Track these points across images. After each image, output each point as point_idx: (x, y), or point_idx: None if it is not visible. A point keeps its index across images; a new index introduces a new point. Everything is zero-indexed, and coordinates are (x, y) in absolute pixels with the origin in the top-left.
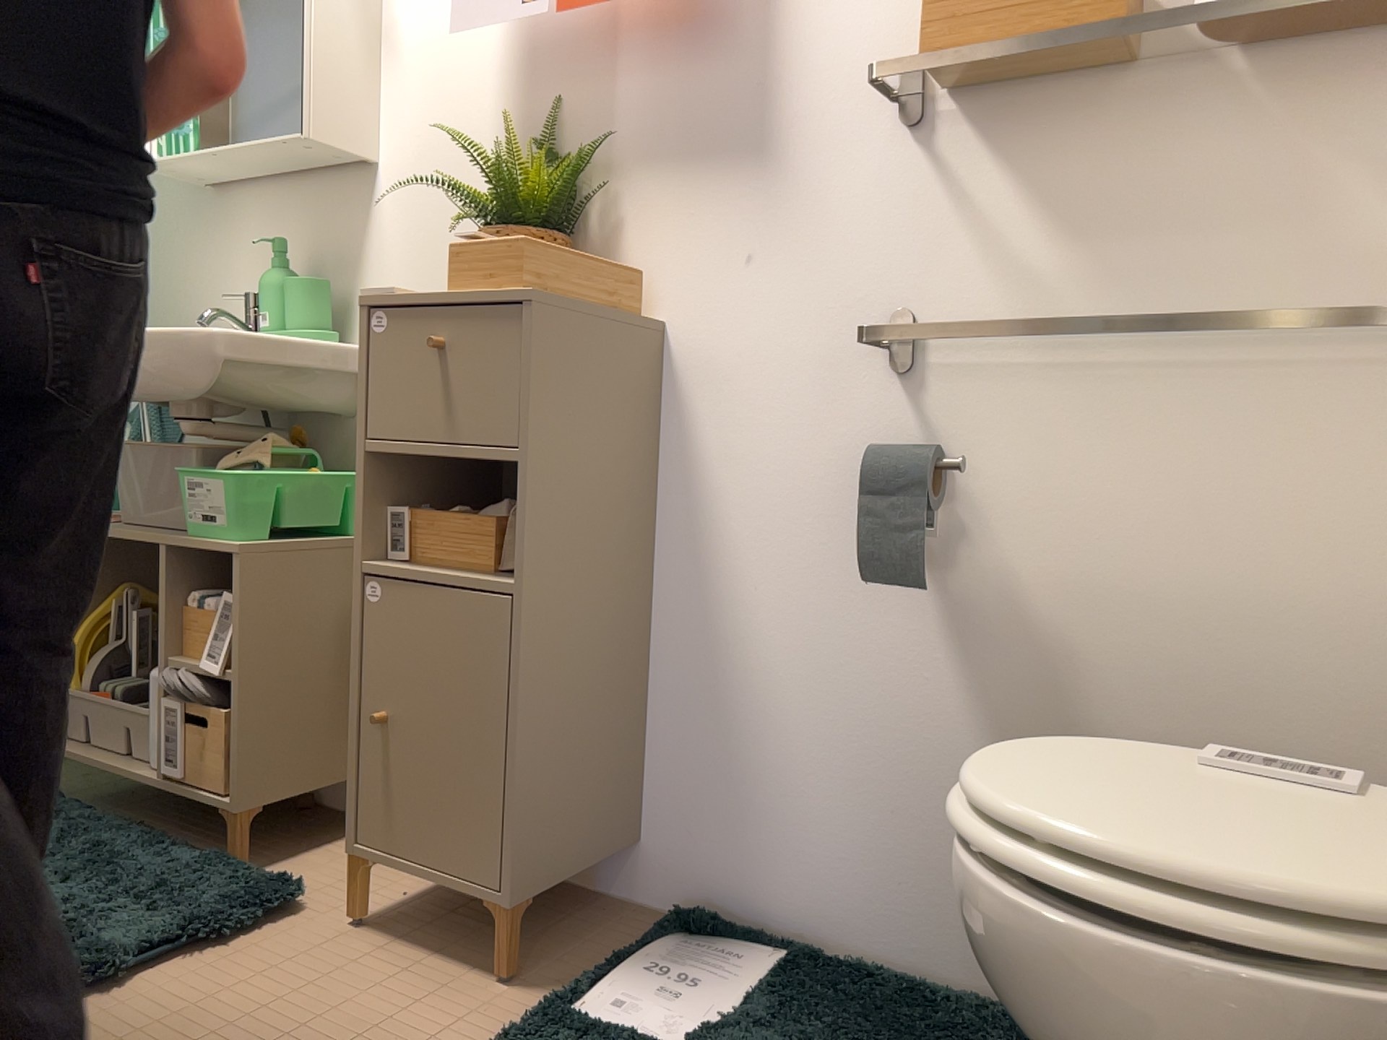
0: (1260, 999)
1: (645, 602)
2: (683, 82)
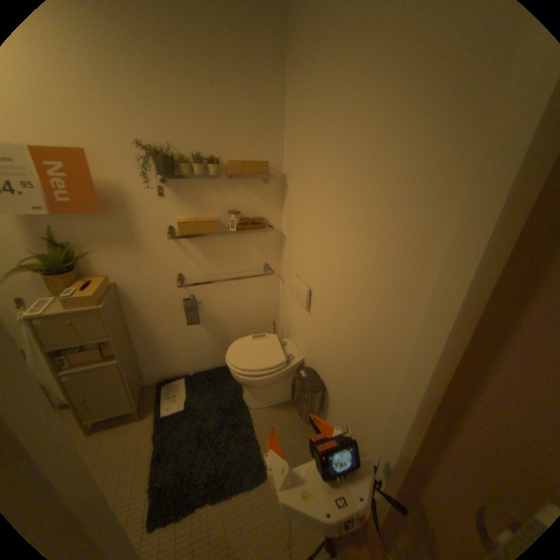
0: (273, 377)
1: (130, 338)
2: (101, 225)
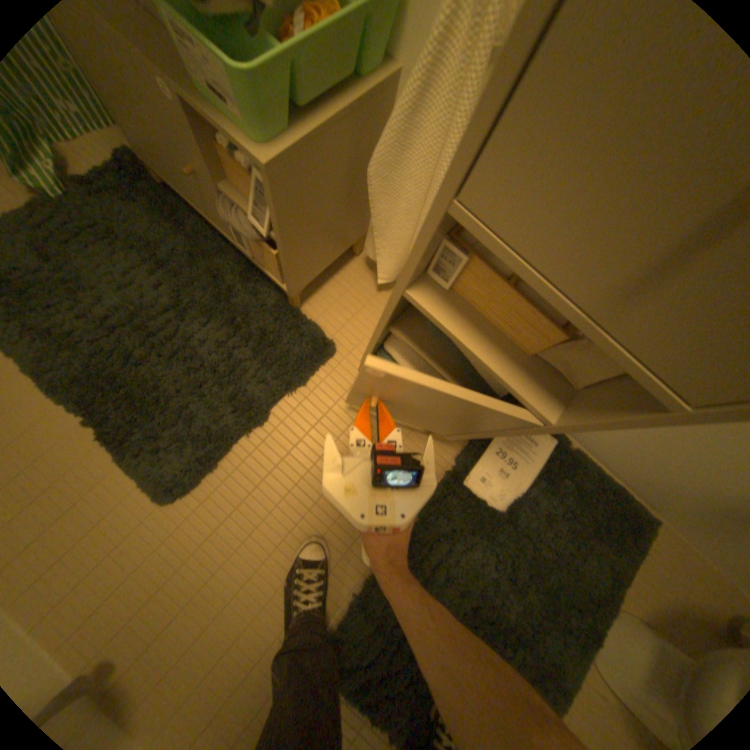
0: None
1: None
2: None
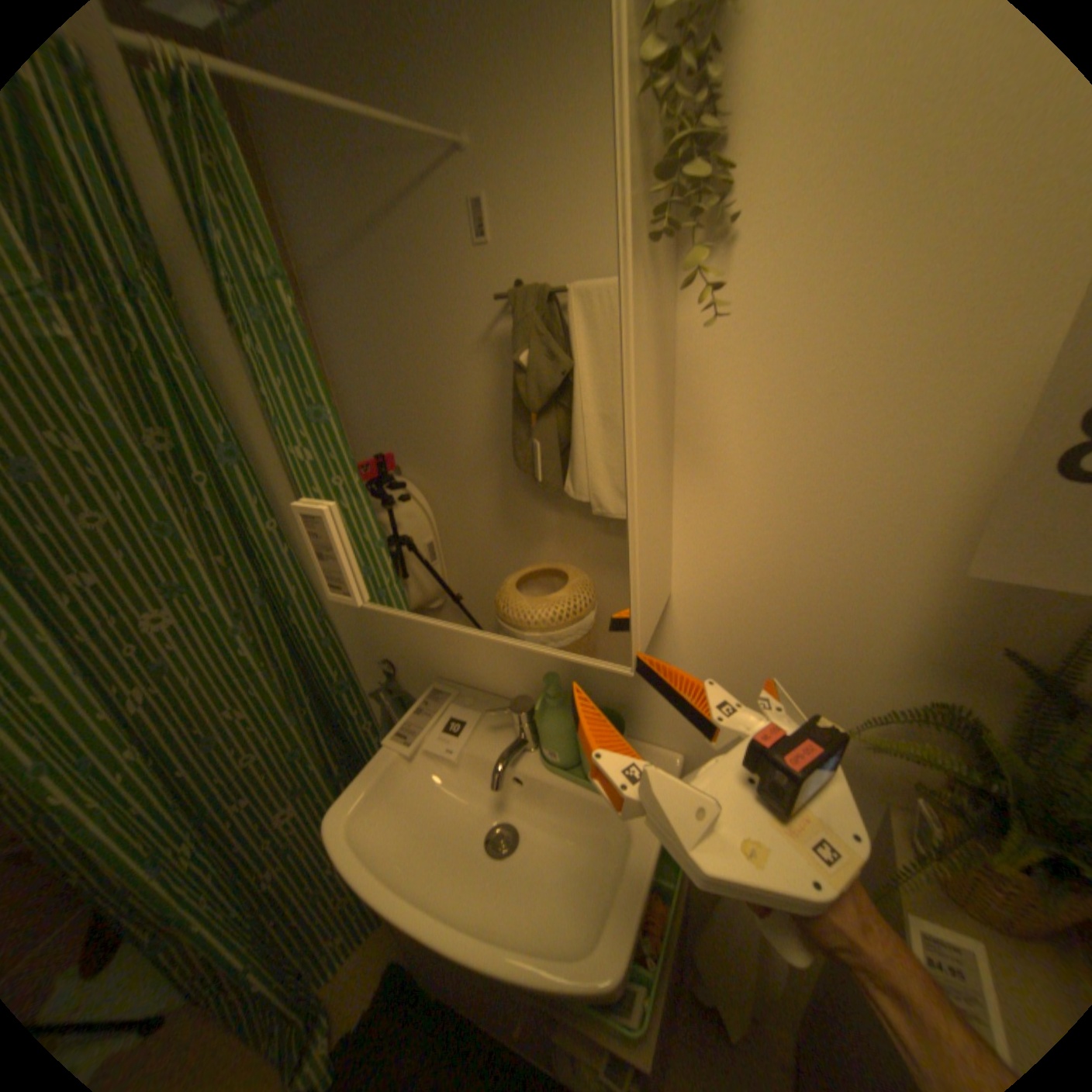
0: None
1: None
2: None
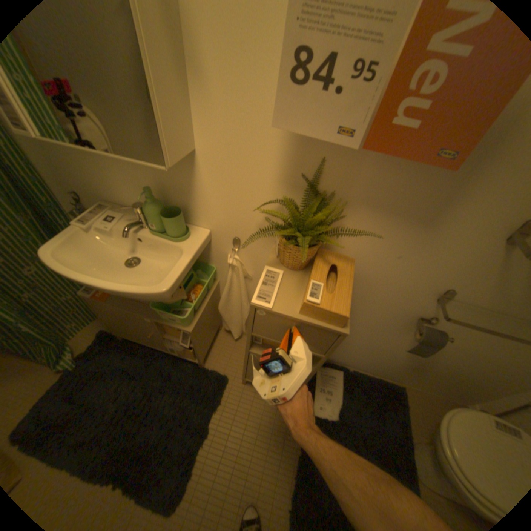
0: None
1: None
2: (406, 178)
